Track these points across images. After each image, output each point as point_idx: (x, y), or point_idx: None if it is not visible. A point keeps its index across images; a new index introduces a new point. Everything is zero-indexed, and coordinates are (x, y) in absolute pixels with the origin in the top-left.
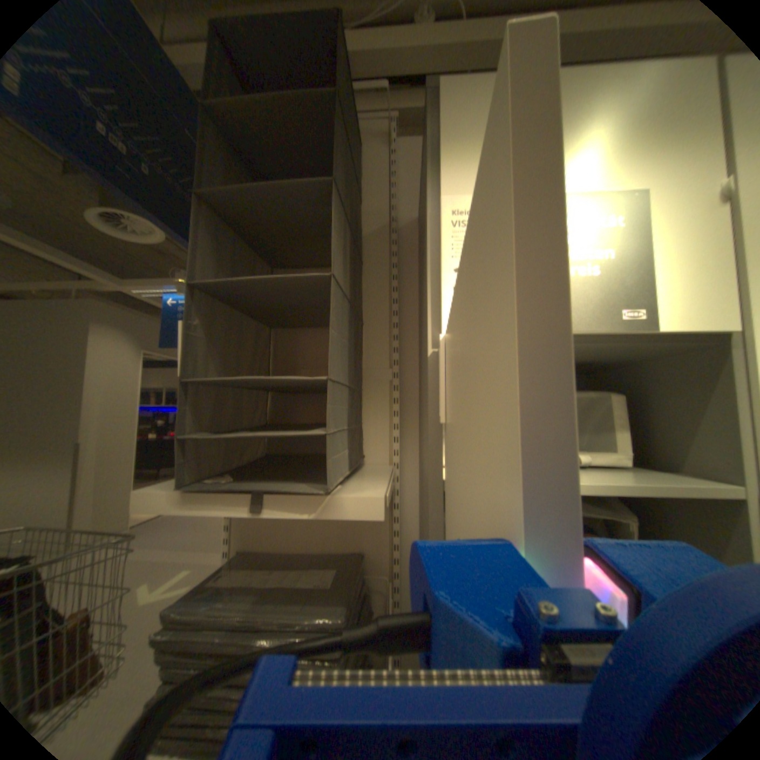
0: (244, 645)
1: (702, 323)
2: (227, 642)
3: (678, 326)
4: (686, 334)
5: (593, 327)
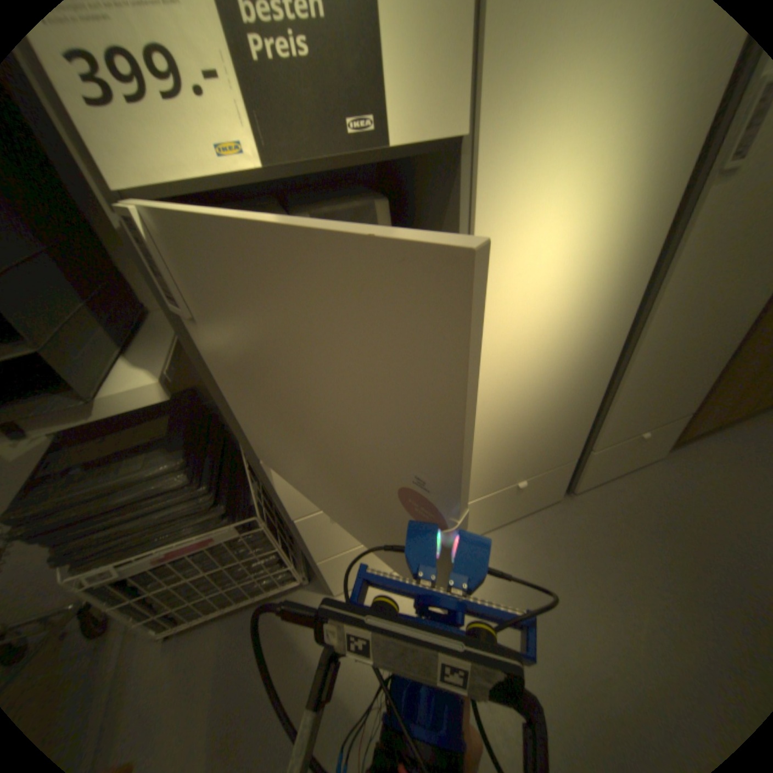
0: (99, 507)
1: (432, 125)
2: (81, 511)
3: (408, 131)
4: (419, 139)
5: (313, 146)
